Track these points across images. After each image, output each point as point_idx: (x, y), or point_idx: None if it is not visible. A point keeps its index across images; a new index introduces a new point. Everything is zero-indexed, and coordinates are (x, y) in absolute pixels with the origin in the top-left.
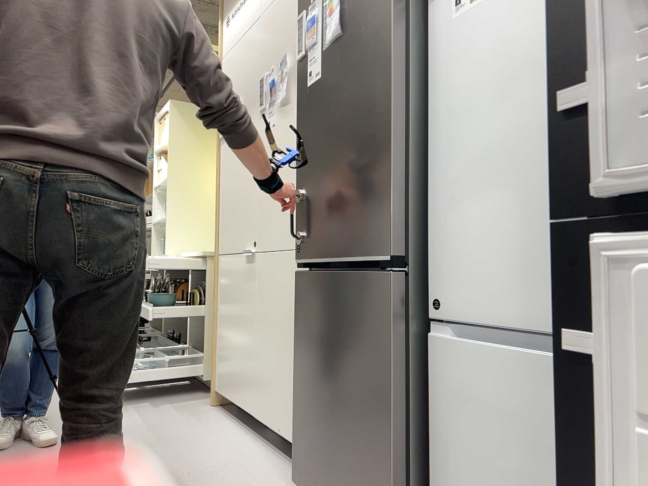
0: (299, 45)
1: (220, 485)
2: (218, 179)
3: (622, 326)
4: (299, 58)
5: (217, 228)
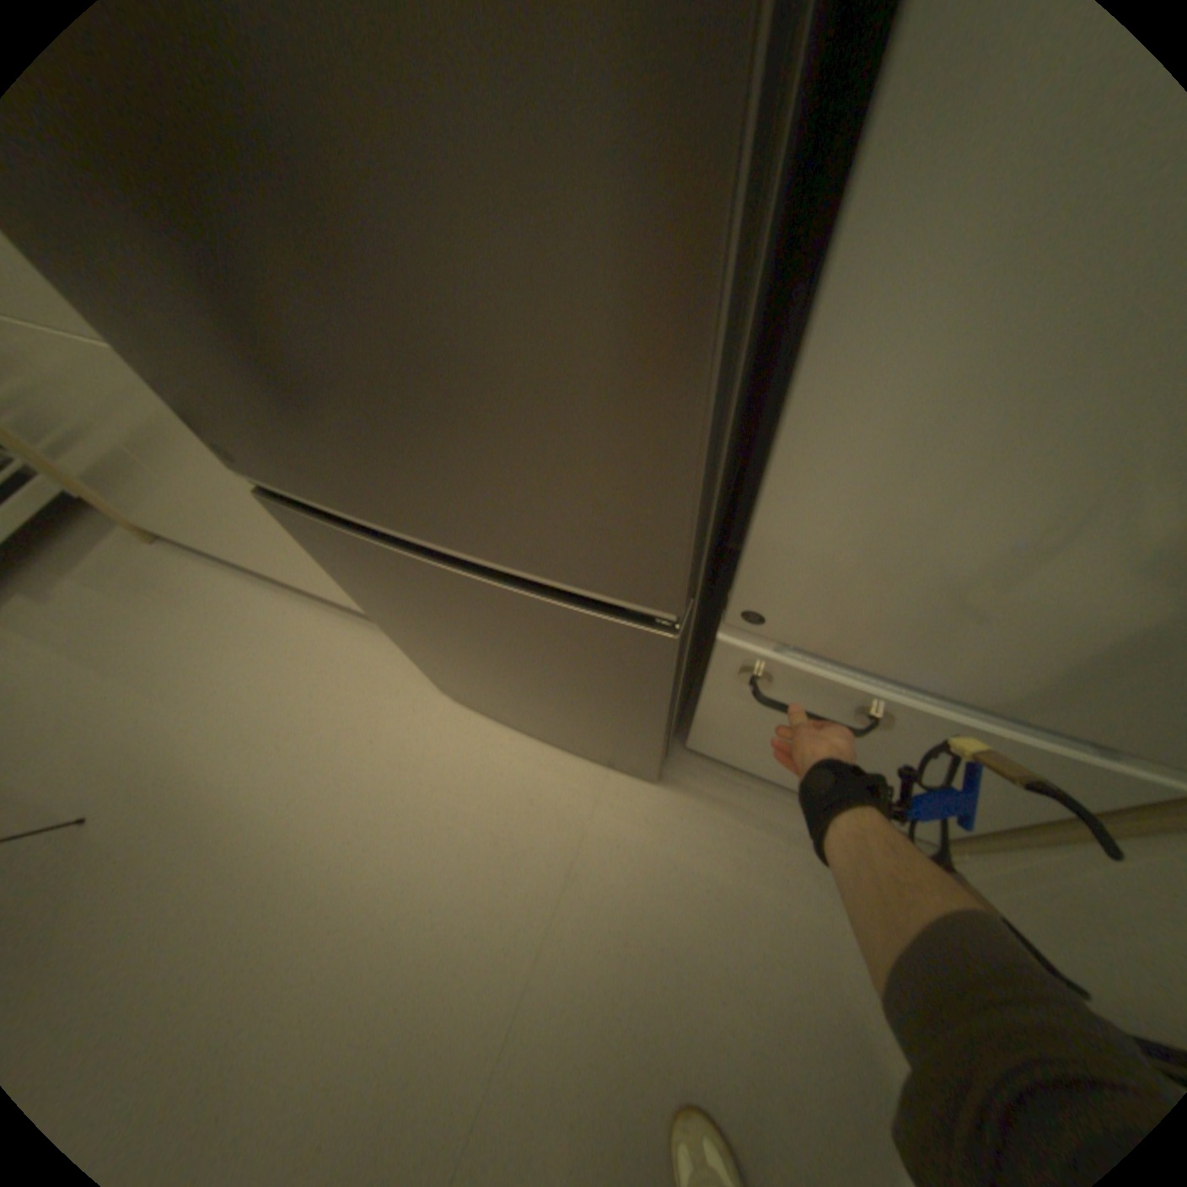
0: None
1: (337, 737)
2: None
3: None
4: None
5: None
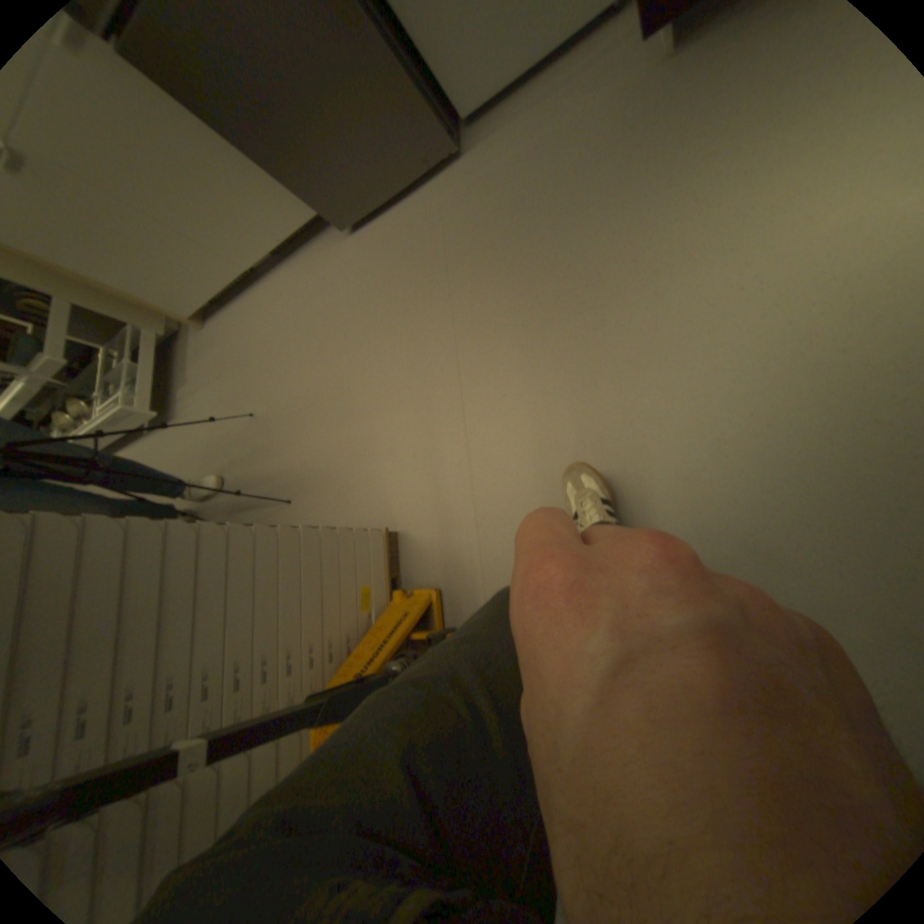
0: None
1: (318, 297)
2: None
3: None
4: None
5: None
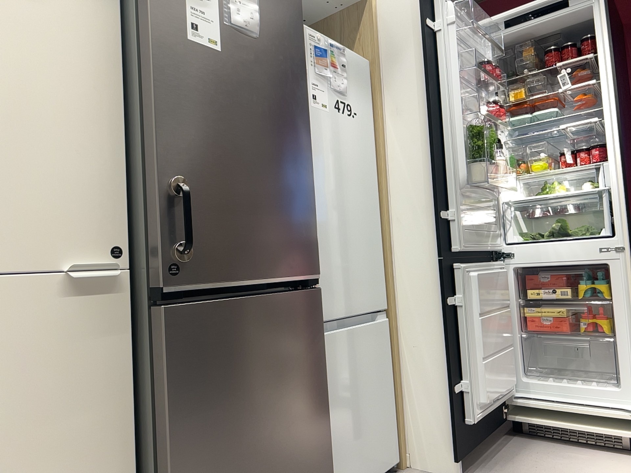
0: None
1: None
2: None
3: (465, 288)
4: None
5: None
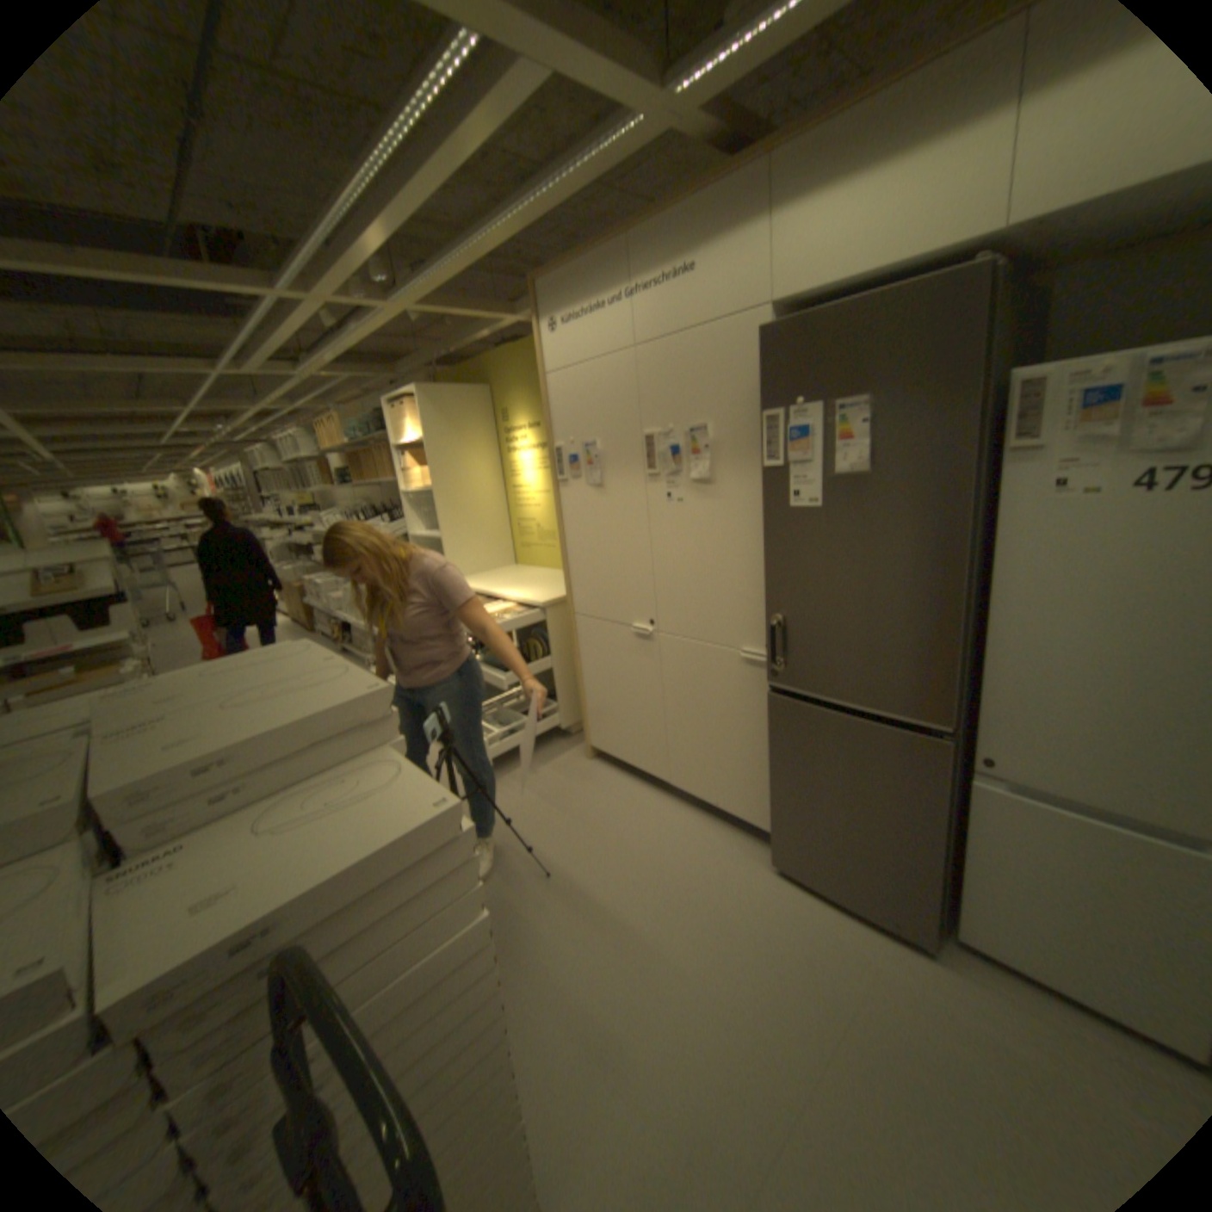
0: (769, 449)
1: (700, 877)
2: (562, 529)
3: None
4: (770, 465)
5: (569, 585)
